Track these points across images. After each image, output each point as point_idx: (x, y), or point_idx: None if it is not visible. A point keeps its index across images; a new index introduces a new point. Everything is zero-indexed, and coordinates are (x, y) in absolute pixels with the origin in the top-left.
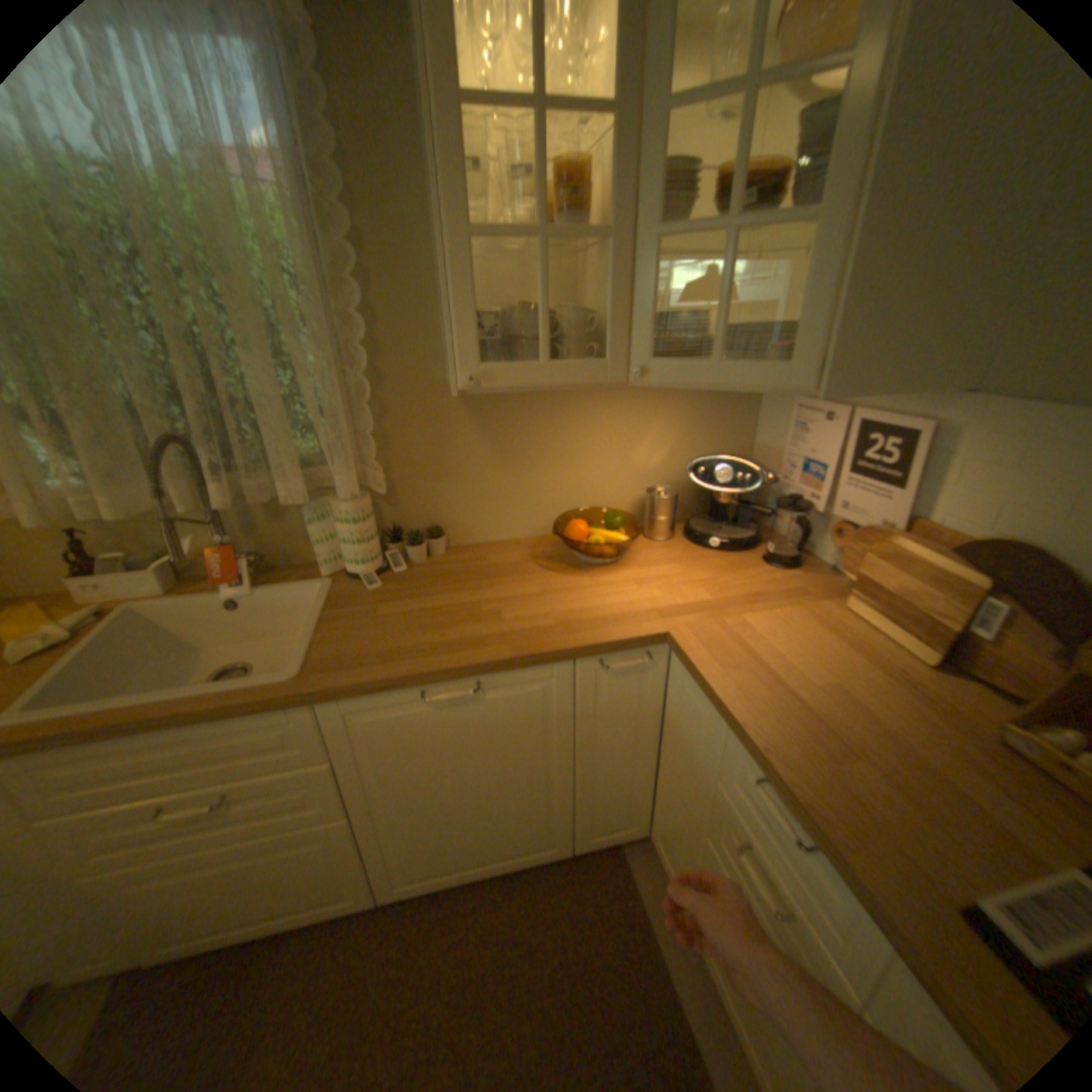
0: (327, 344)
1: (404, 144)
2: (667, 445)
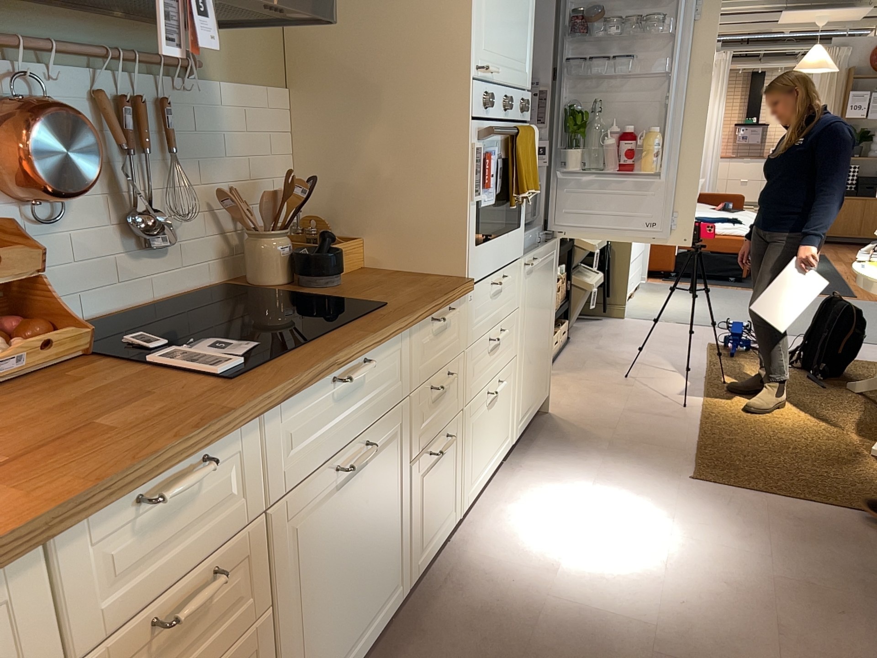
0: None
1: None
2: None
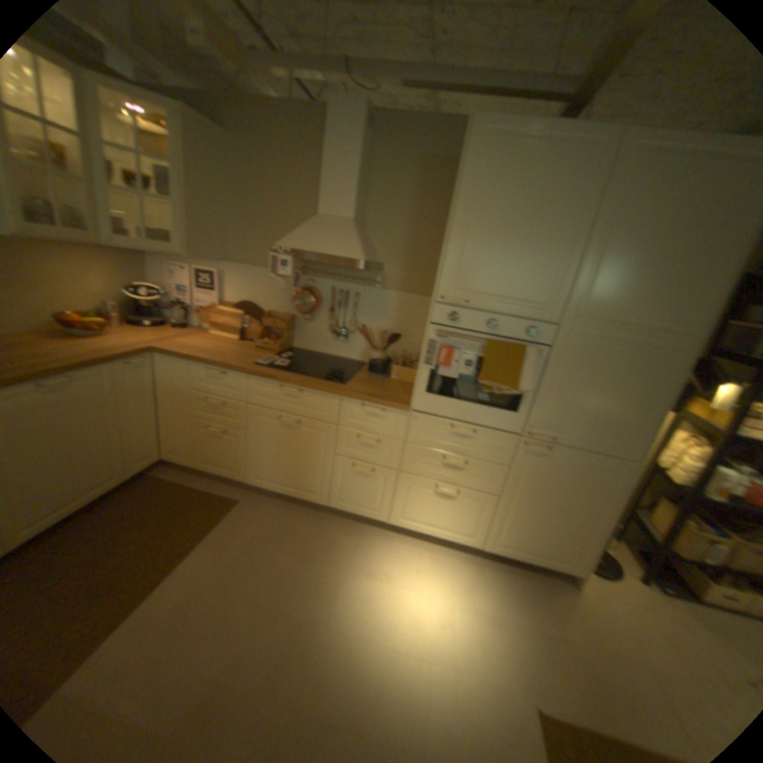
0: None
1: None
2: (100, 280)
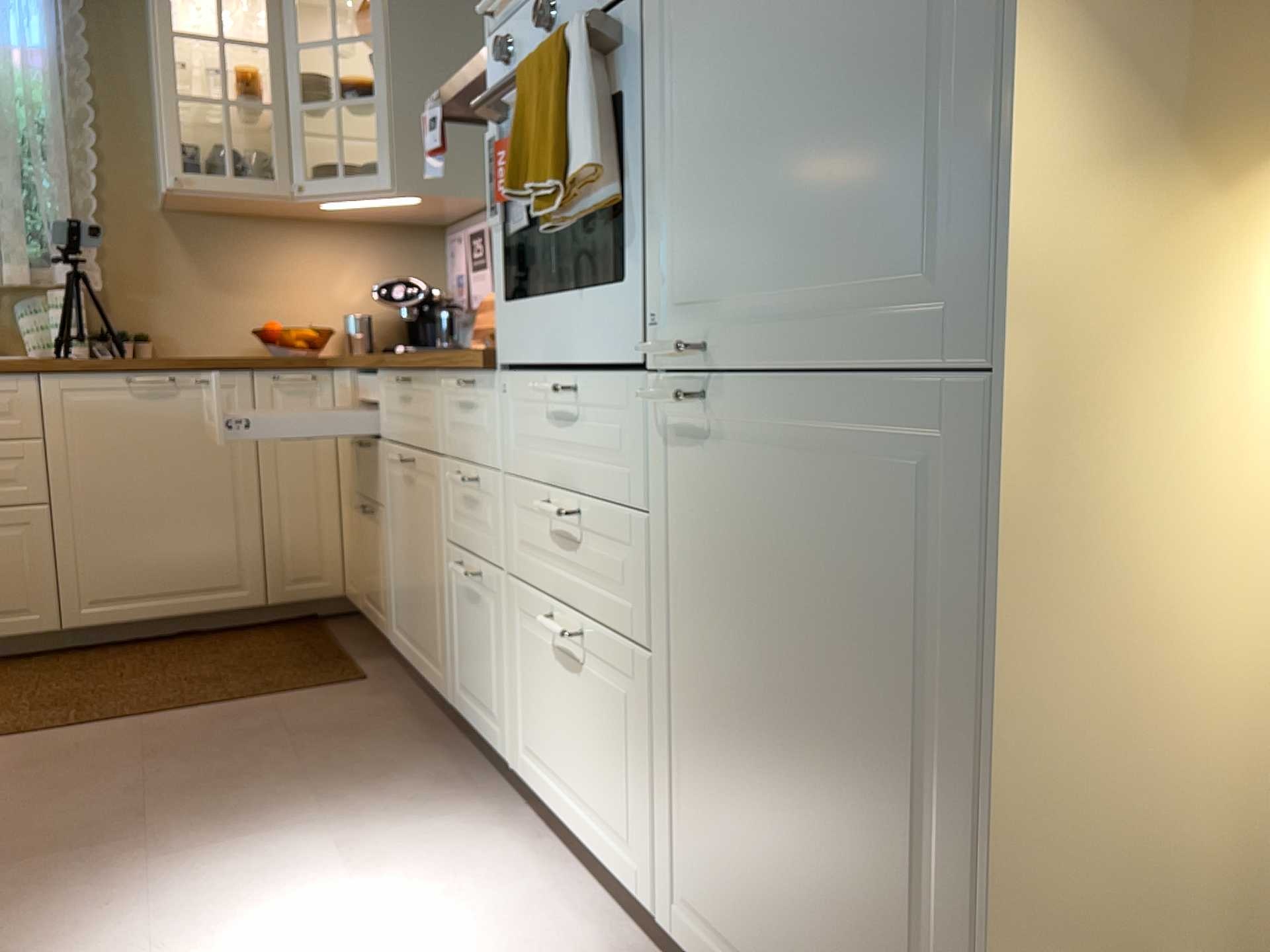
0: (61, 170)
1: (135, 53)
2: (364, 284)
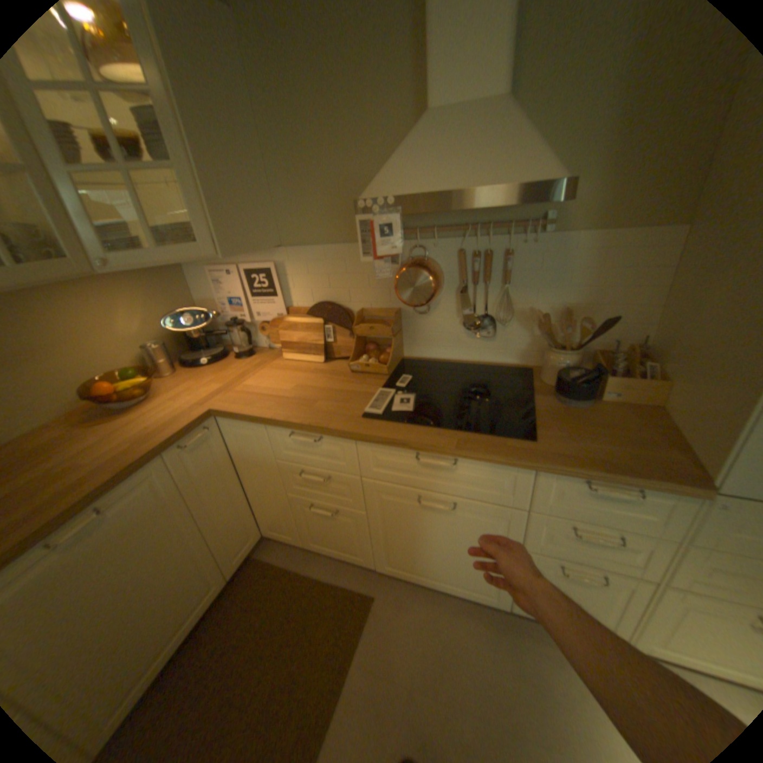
0: None
1: None
2: (137, 315)
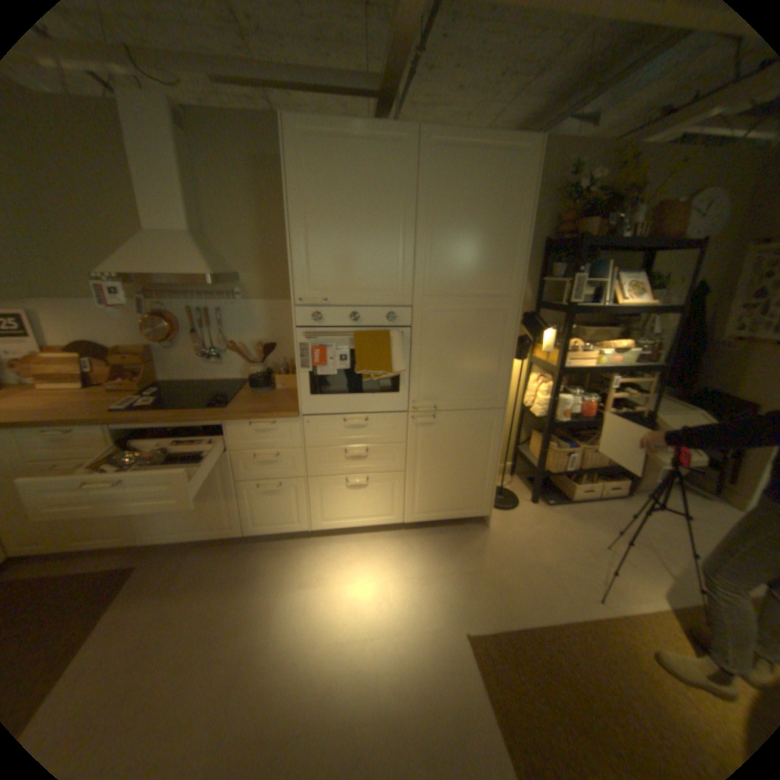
0: None
1: None
2: None
